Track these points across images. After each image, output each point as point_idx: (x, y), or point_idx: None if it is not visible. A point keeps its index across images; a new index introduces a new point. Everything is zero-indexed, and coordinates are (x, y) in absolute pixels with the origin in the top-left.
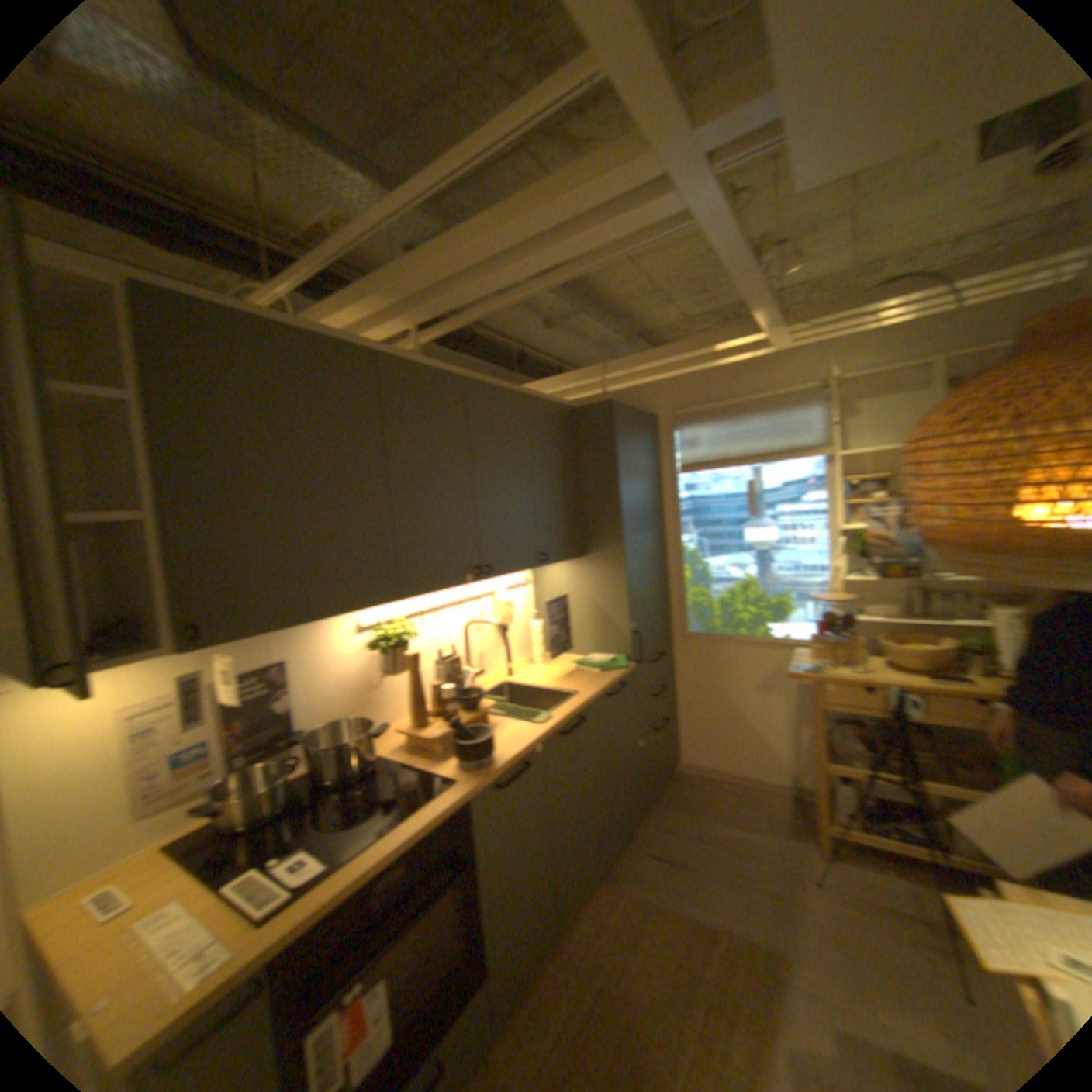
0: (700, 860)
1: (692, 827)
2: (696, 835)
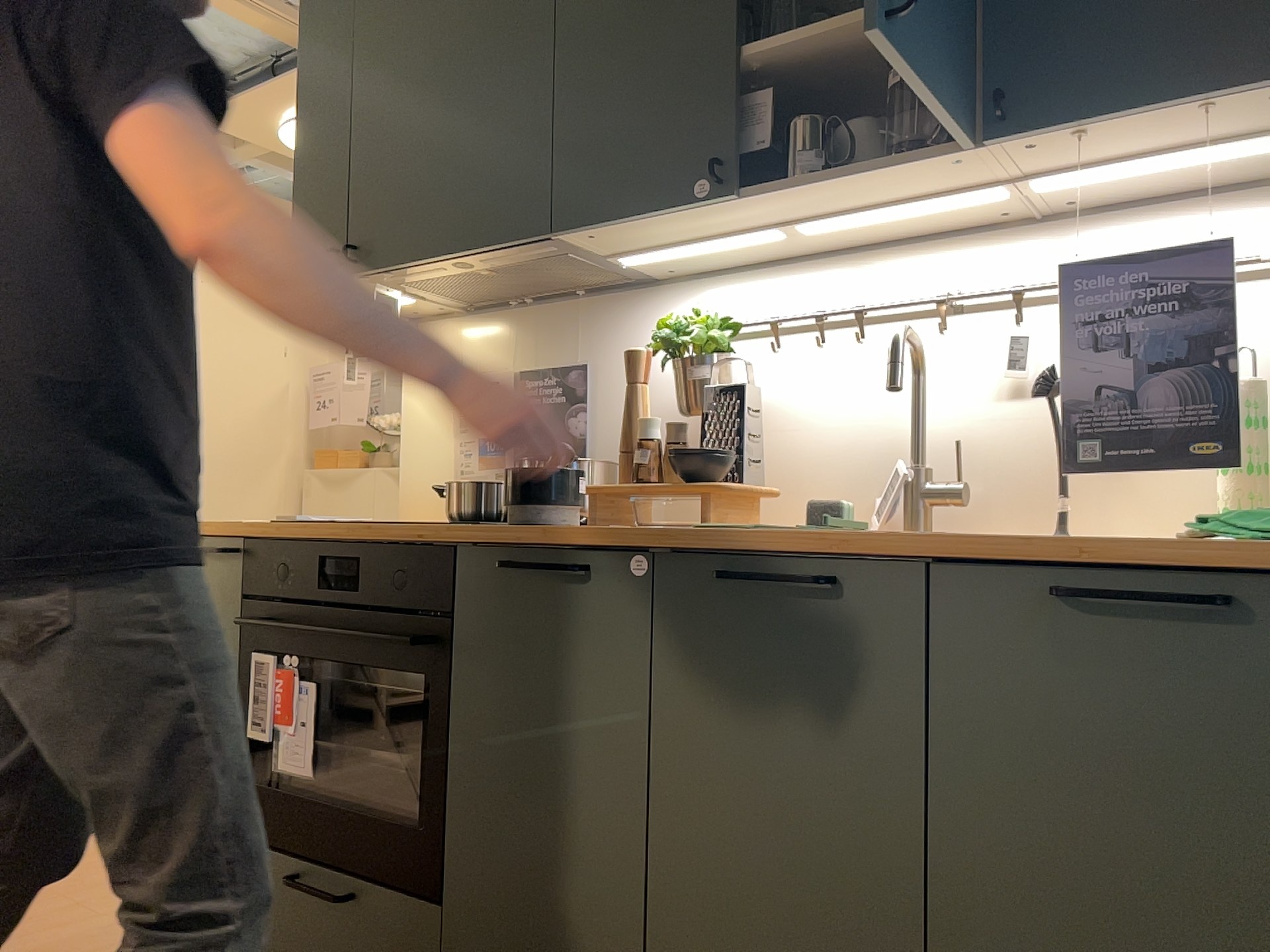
0: None
1: None
2: None
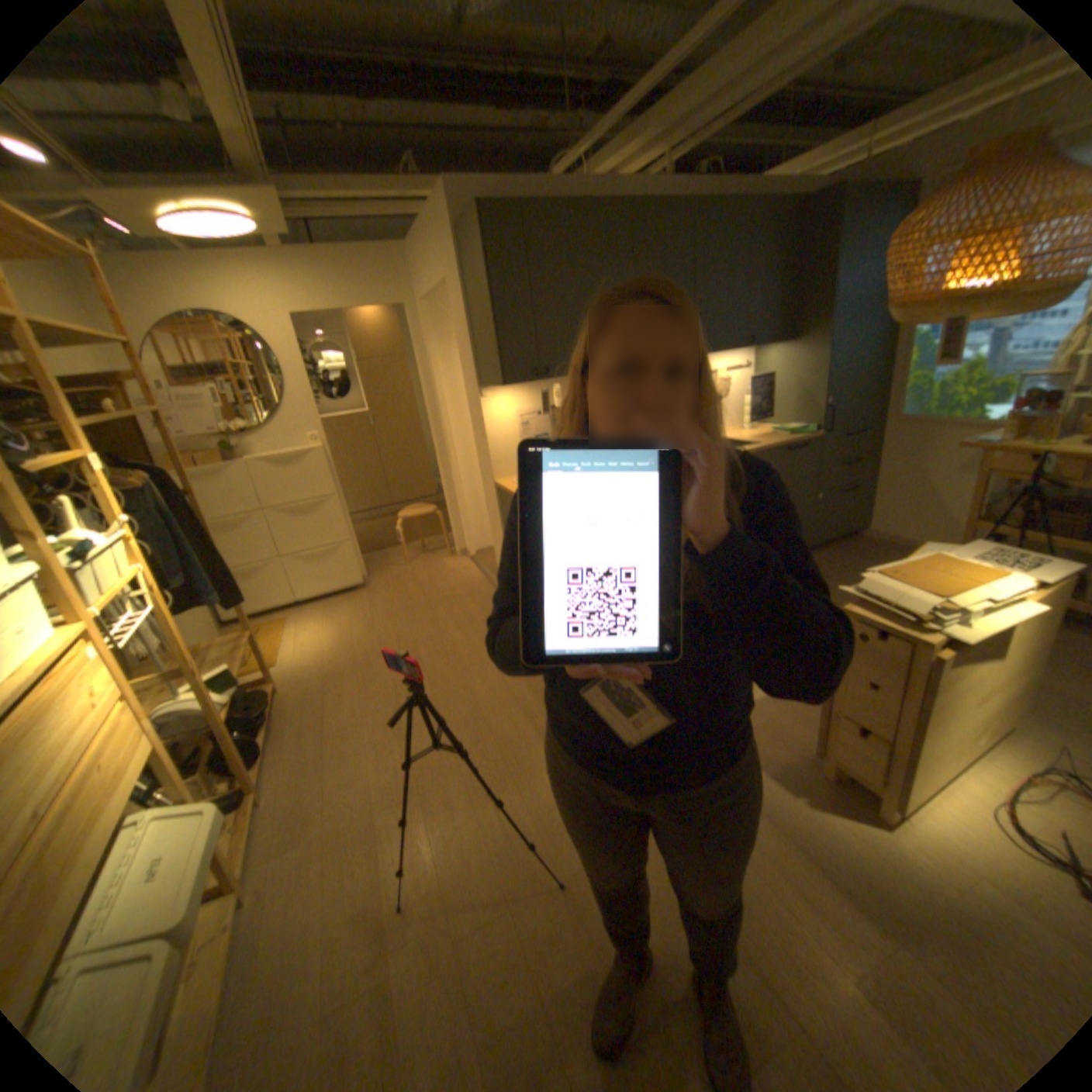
0: (842, 577)
1: (850, 562)
2: (850, 567)
